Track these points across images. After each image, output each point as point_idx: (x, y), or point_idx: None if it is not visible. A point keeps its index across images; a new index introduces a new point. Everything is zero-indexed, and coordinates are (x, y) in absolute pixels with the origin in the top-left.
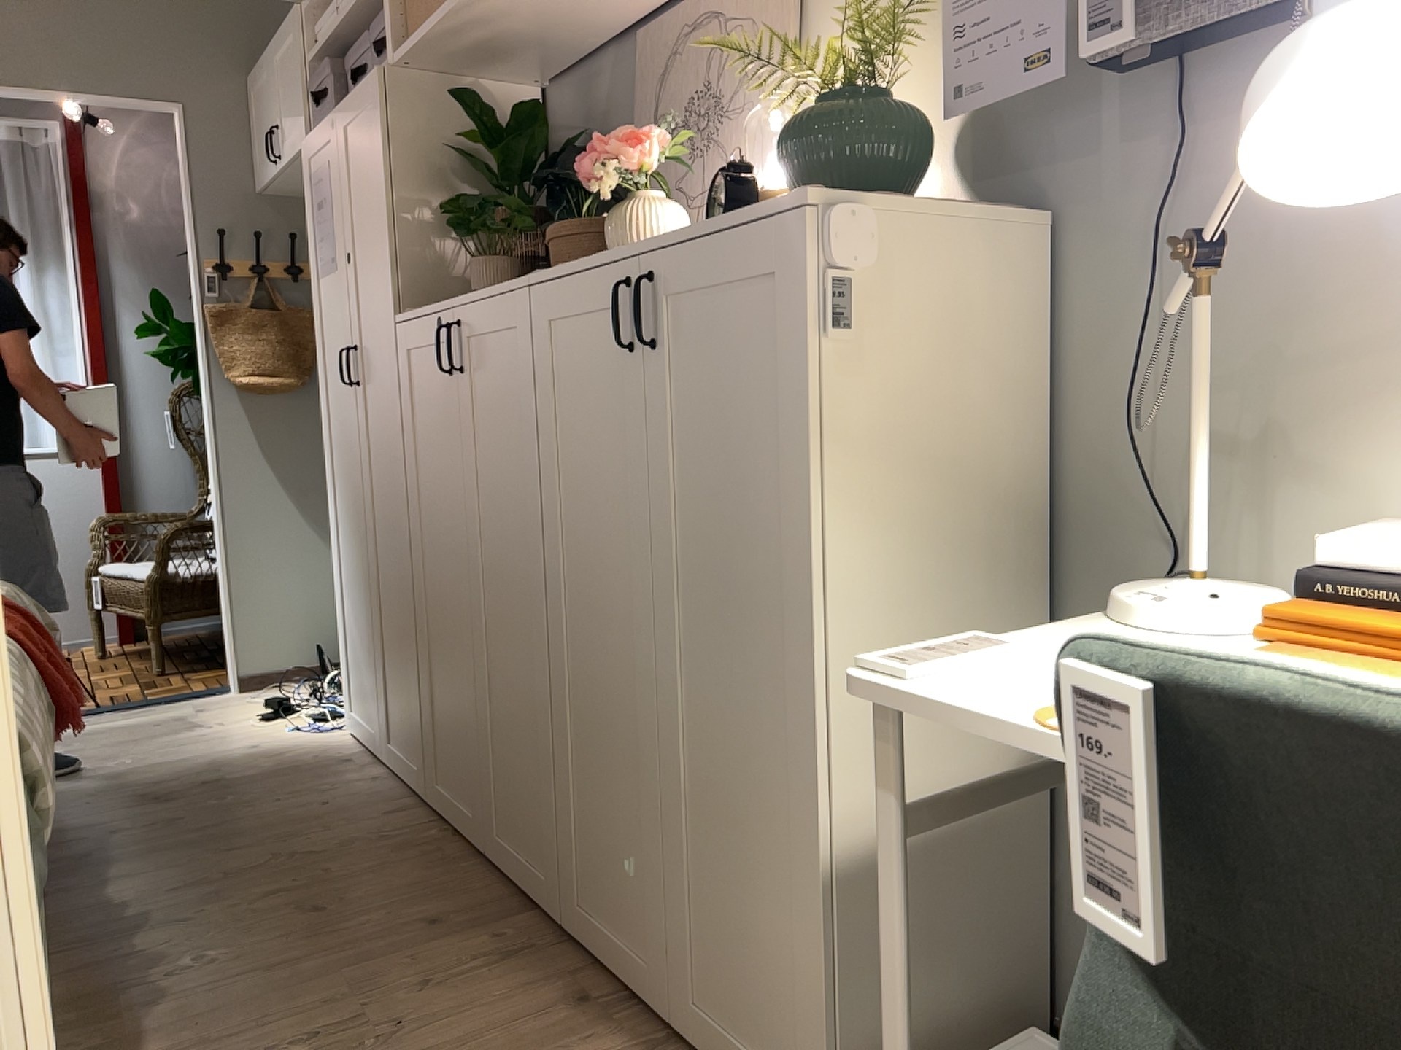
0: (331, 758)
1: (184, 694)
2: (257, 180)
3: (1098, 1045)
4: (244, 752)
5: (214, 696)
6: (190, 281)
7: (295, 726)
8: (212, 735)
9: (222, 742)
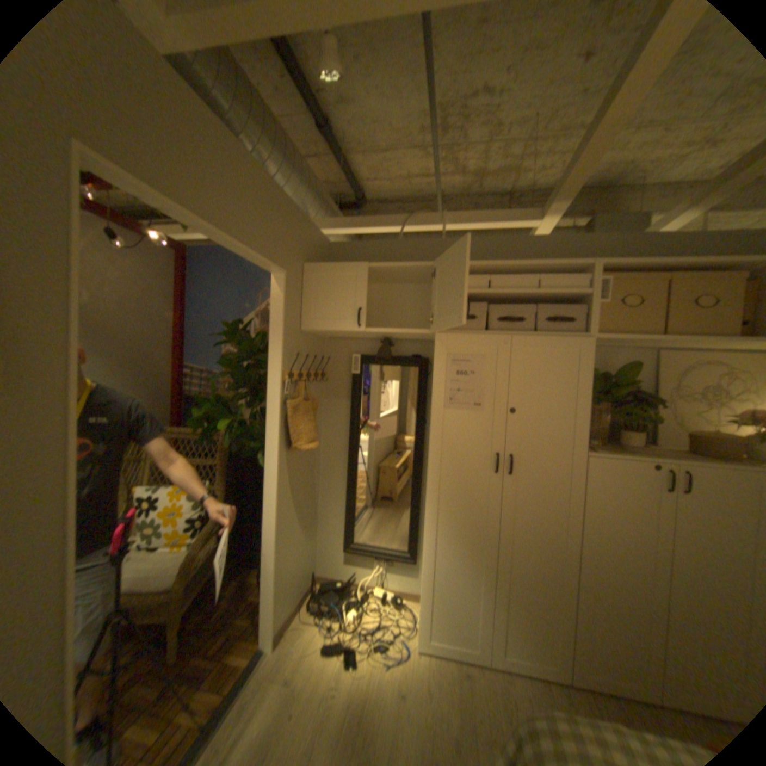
0: (457, 681)
1: (243, 678)
2: (310, 325)
3: None
4: (410, 709)
5: (263, 667)
6: (269, 384)
7: (381, 667)
8: (353, 705)
9: (376, 708)
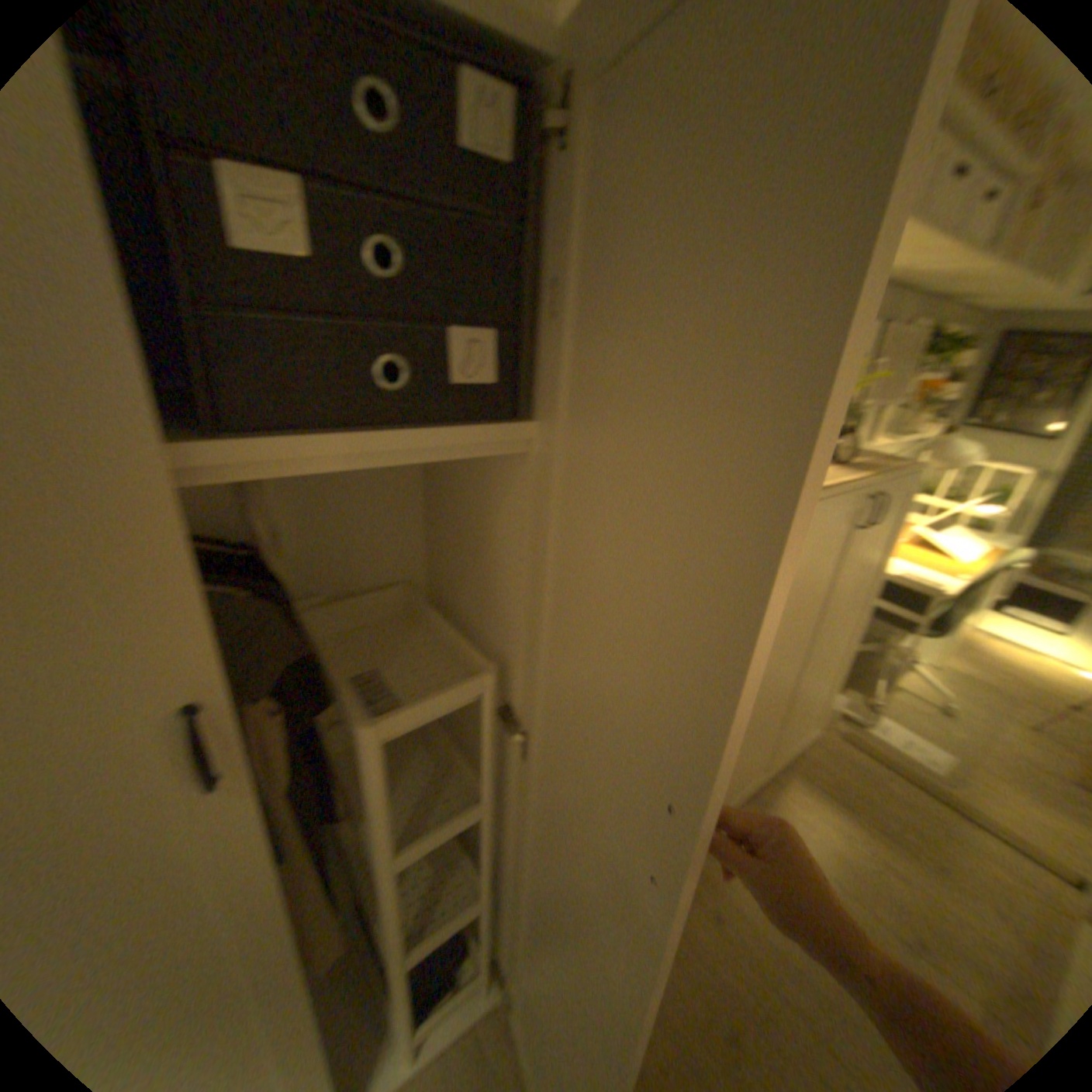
0: None
1: None
2: None
3: (956, 621)
4: None
5: None
6: None
7: None
8: None
9: None
